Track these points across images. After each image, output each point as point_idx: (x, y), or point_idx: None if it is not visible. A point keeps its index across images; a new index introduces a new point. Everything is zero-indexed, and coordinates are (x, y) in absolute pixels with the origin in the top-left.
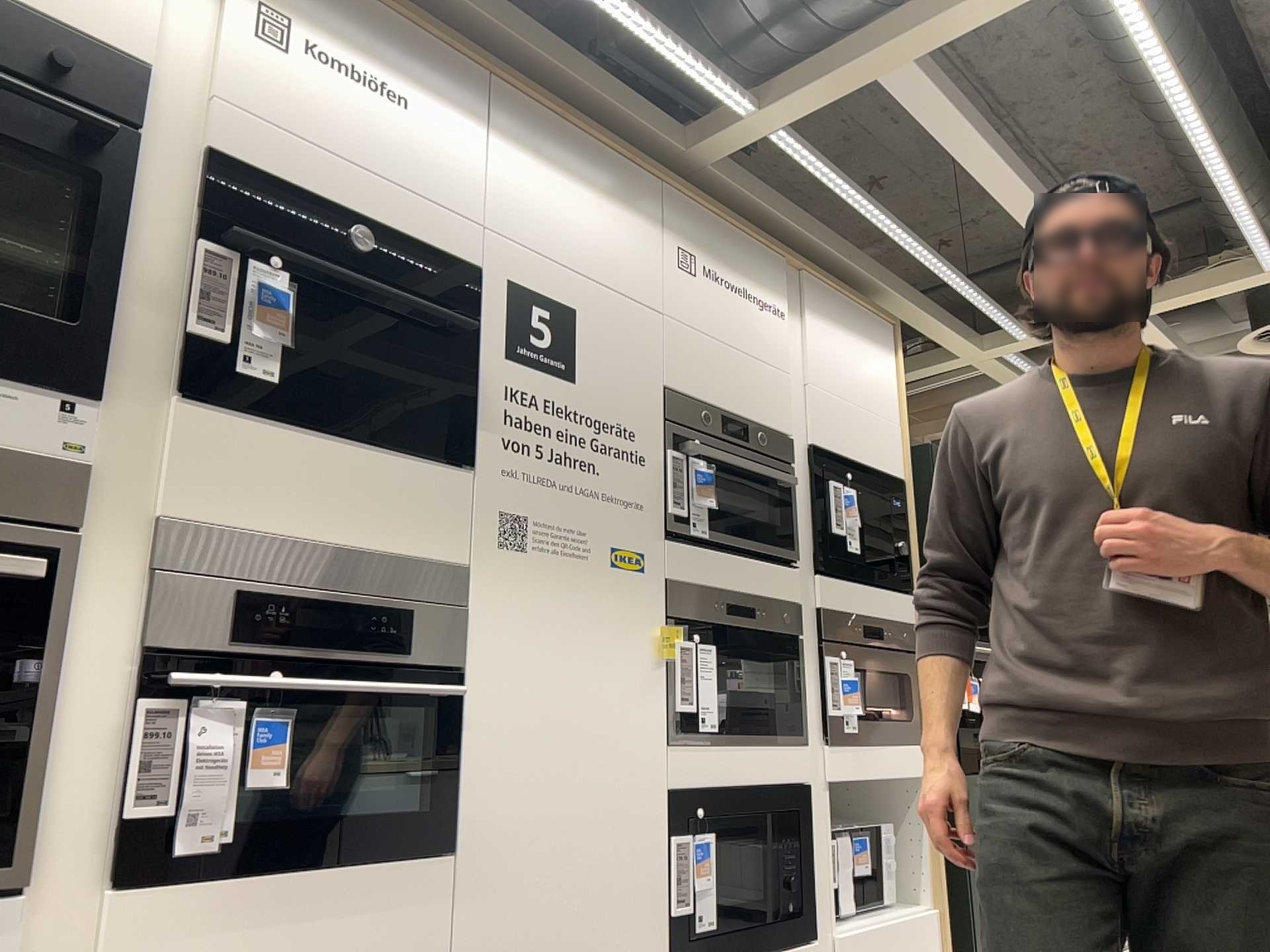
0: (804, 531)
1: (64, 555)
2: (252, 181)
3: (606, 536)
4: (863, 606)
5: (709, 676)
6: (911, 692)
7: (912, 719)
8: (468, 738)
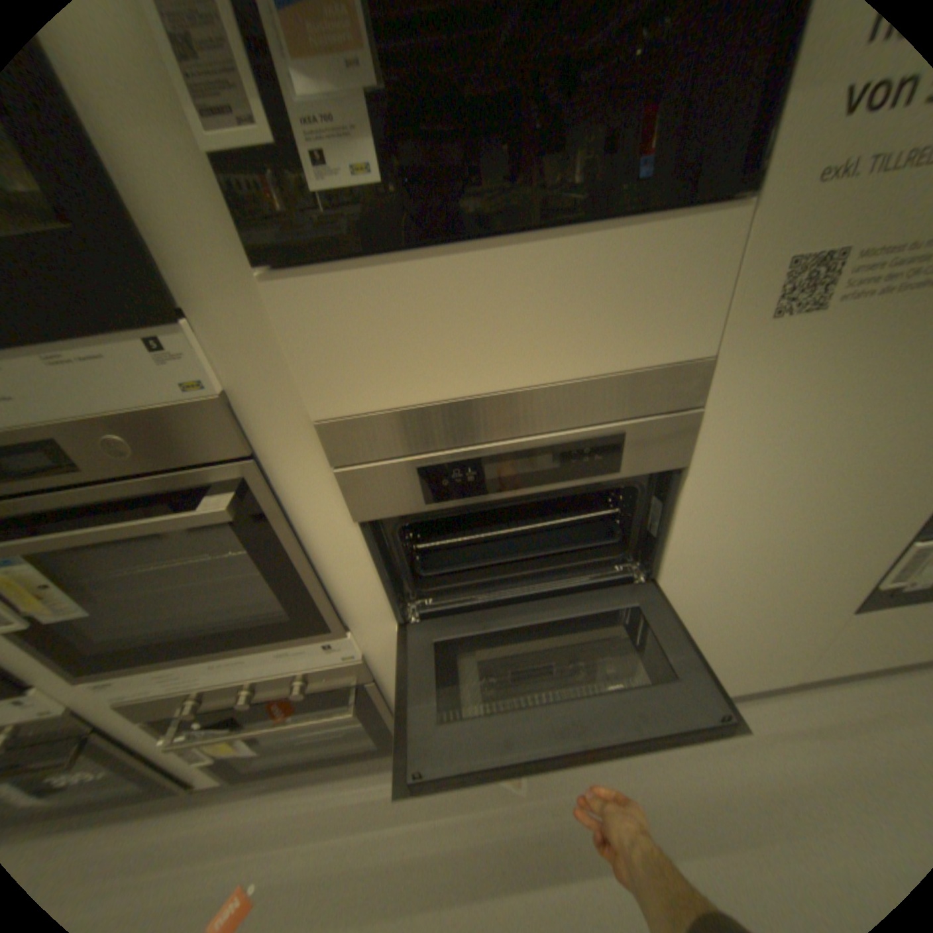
0: None
1: (251, 477)
2: None
3: None
4: None
5: None
6: None
7: None
8: (685, 517)
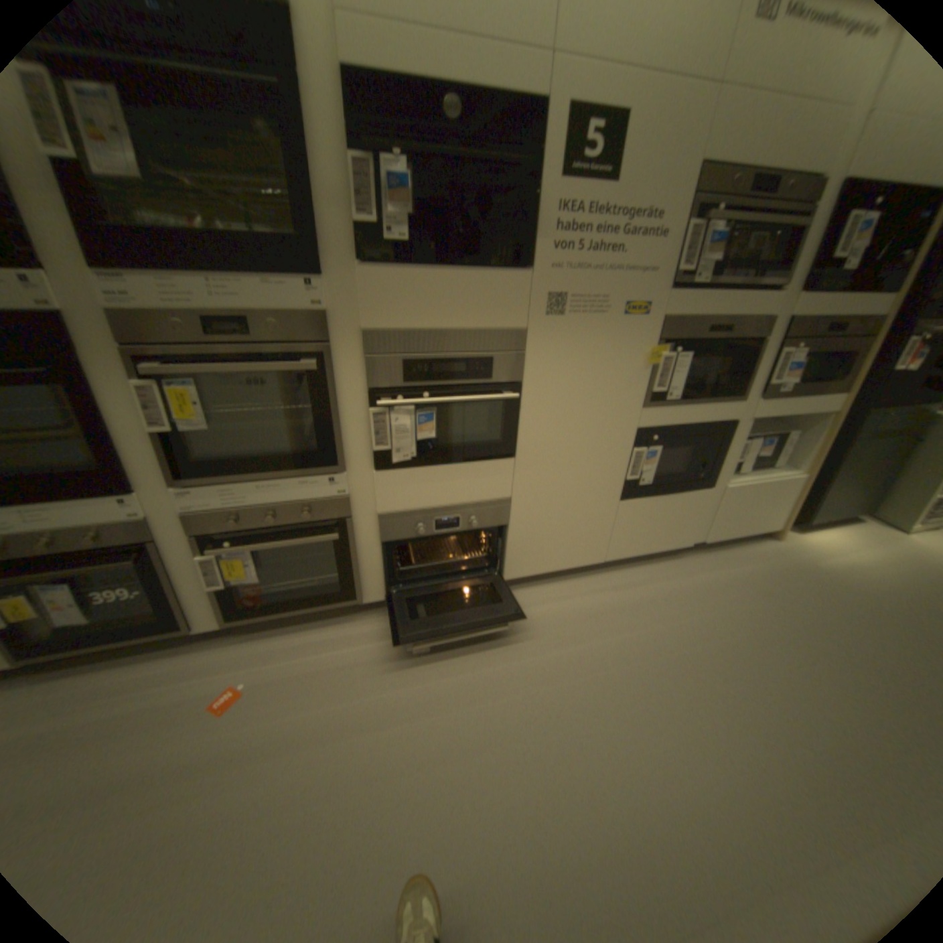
0: (805, 259)
1: (326, 355)
2: (372, 85)
3: (623, 295)
4: (837, 310)
5: (681, 370)
6: (854, 363)
7: (846, 379)
8: (522, 413)
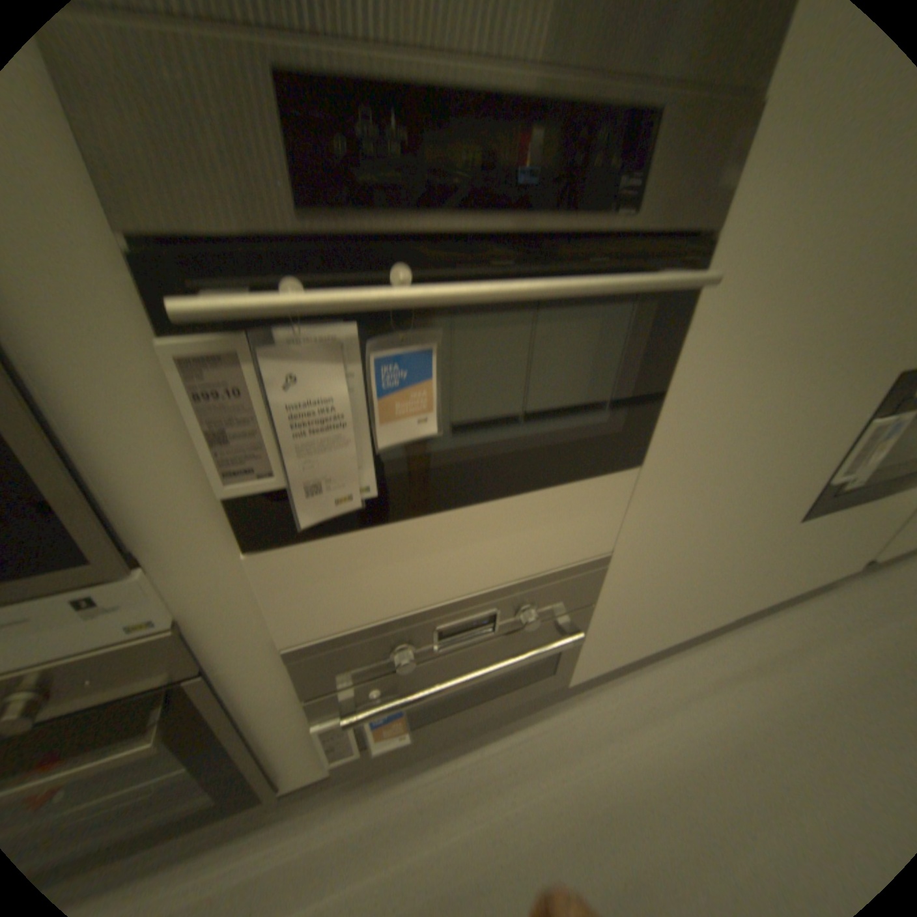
0: None
1: None
2: None
3: None
4: None
5: None
6: None
7: None
8: (696, 336)
